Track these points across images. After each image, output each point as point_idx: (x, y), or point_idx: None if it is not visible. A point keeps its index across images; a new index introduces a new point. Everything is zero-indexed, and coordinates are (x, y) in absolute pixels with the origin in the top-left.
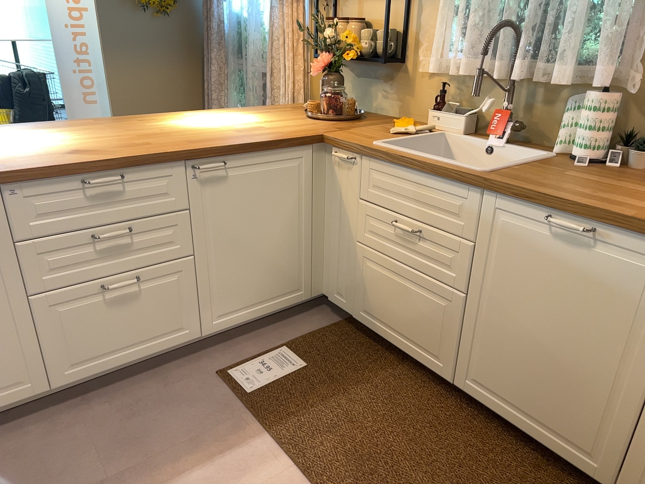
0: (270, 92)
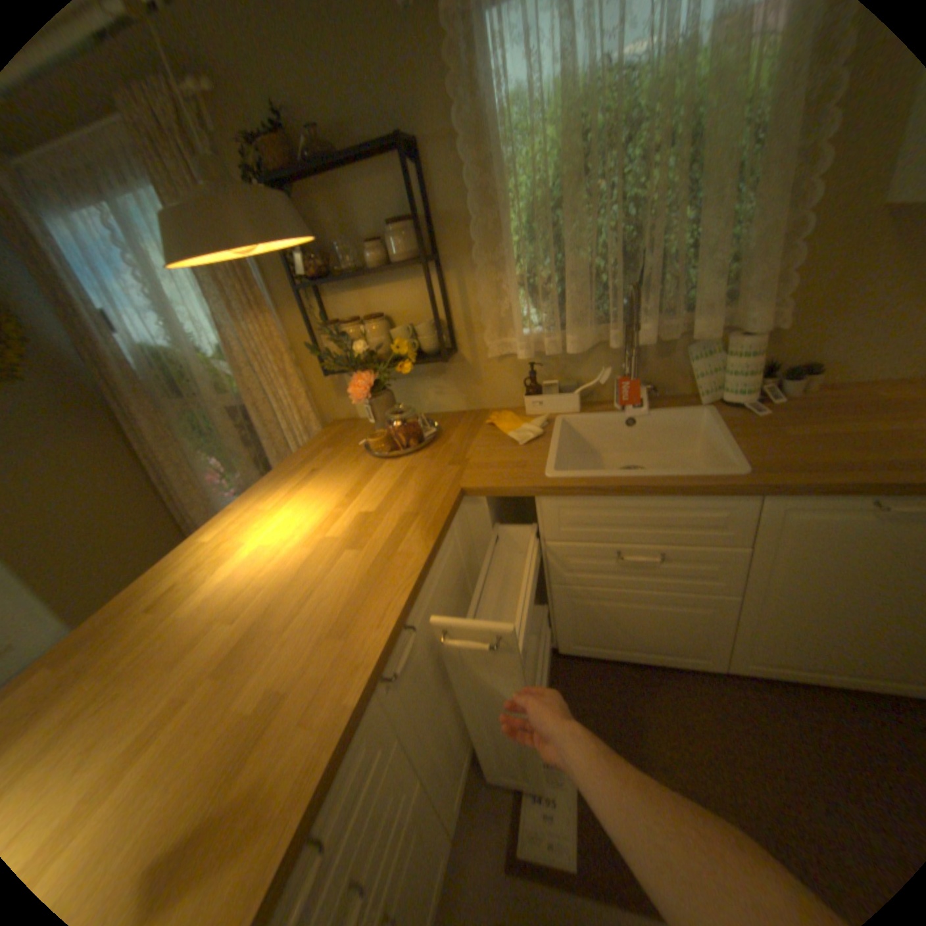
0: (265, 430)
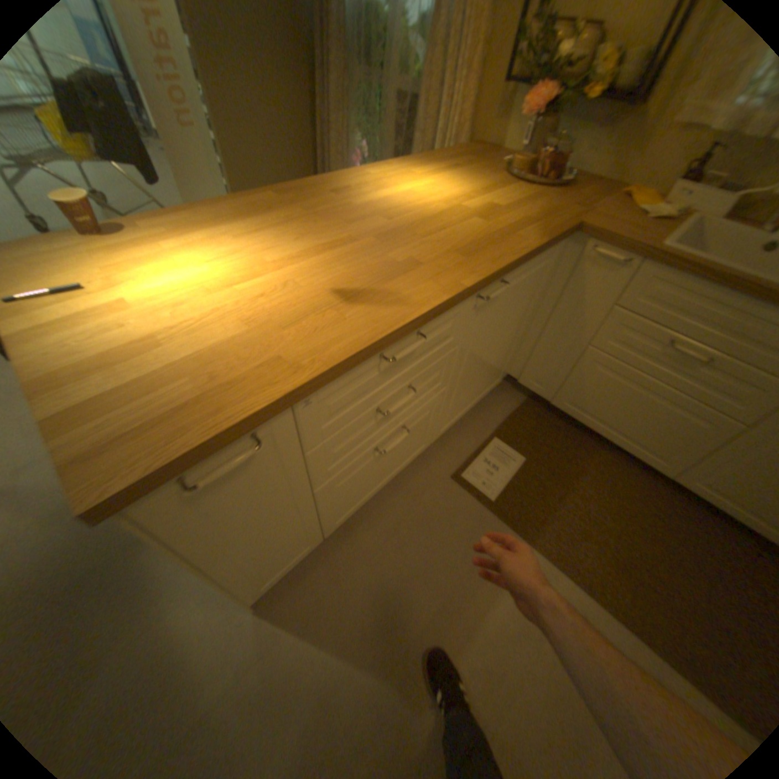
0: (422, 124)
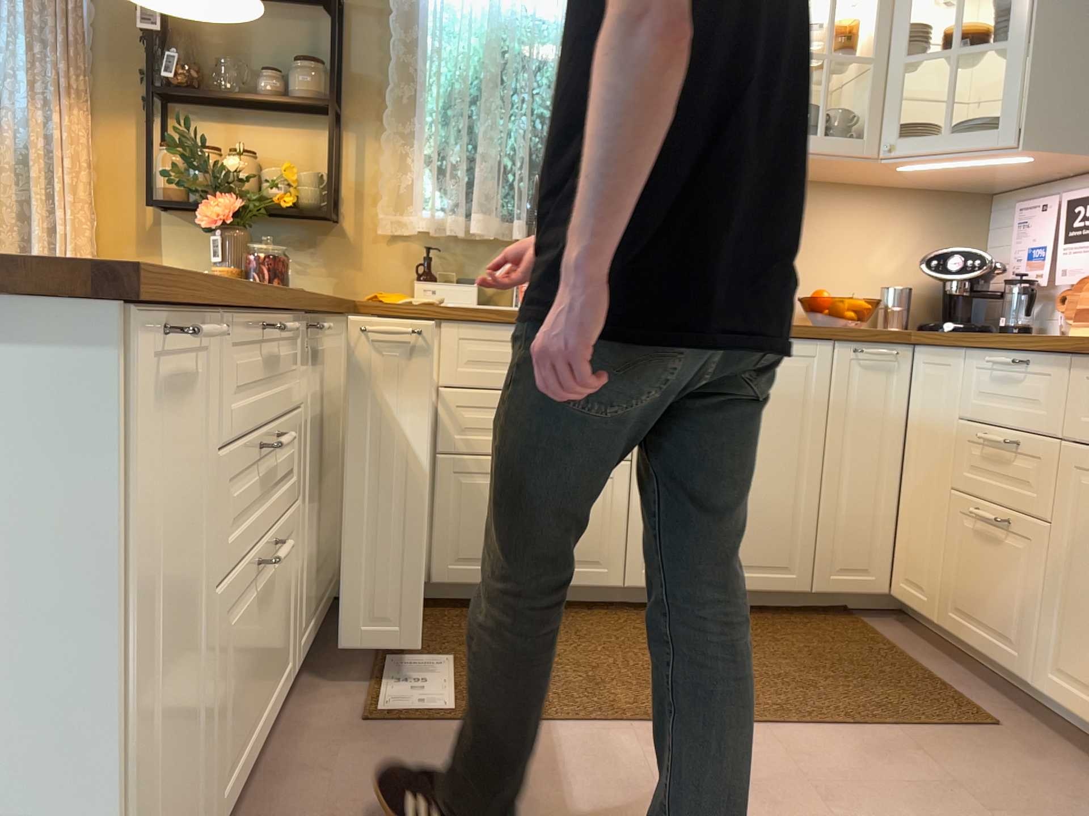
0: None
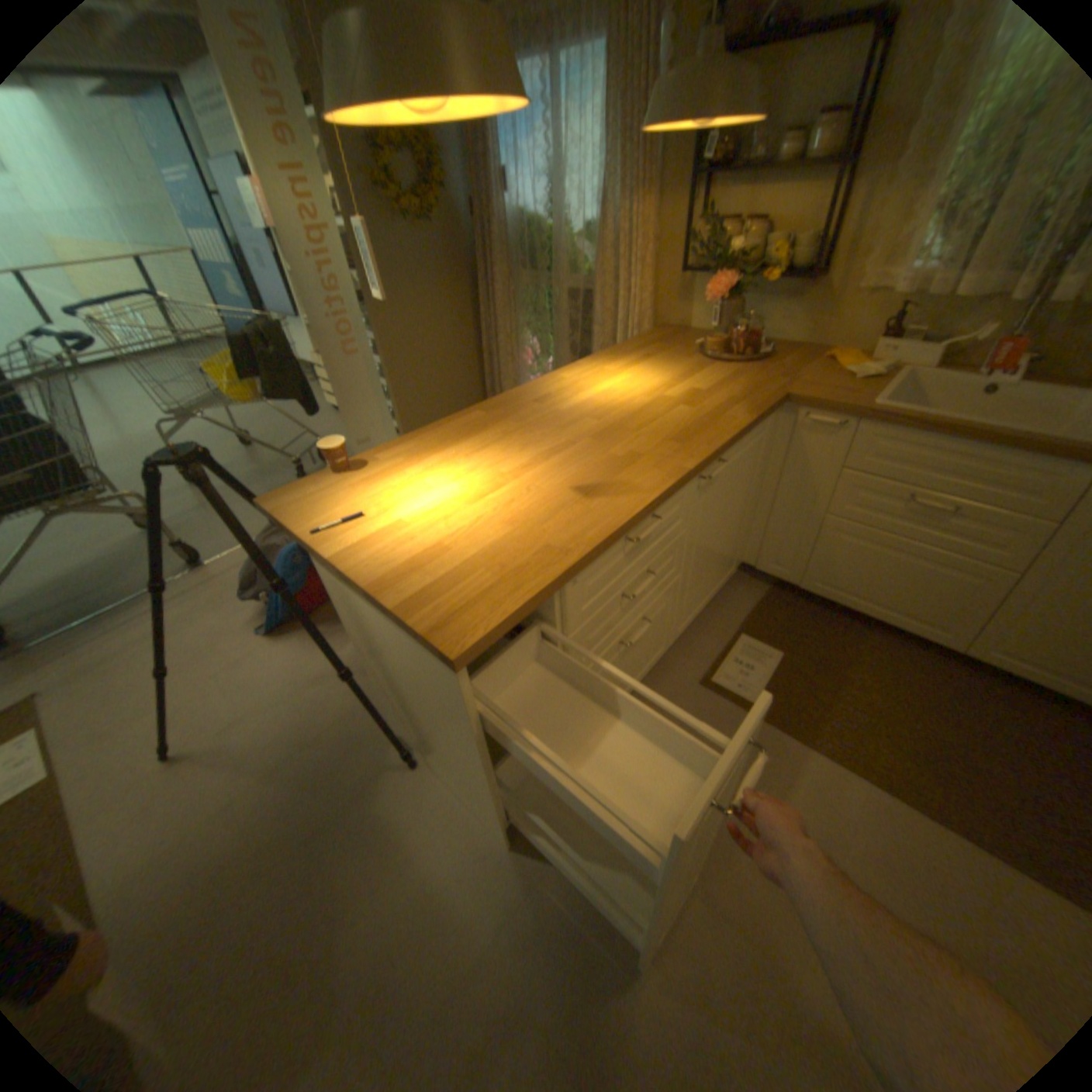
0: (600, 317)
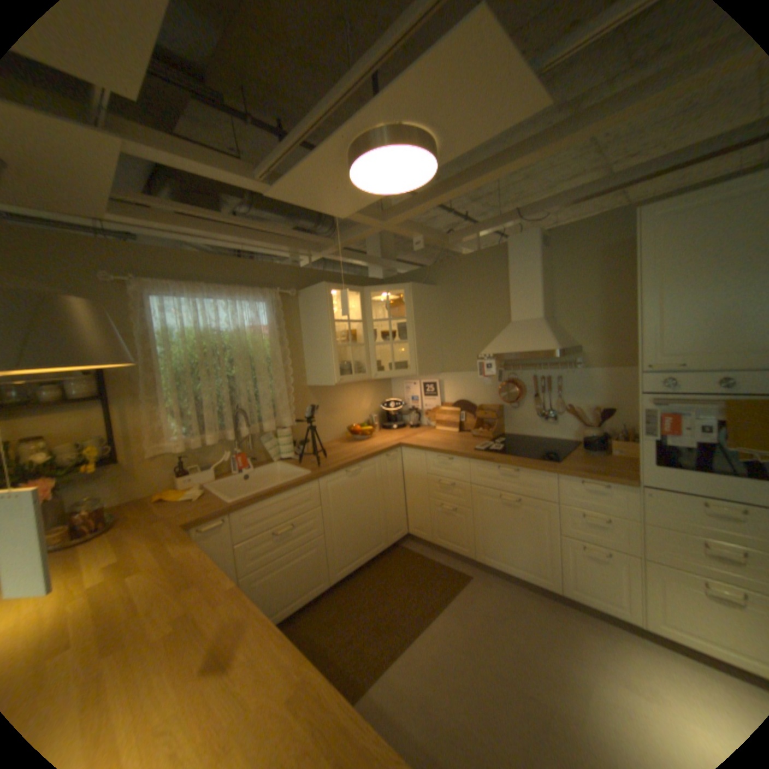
0: None
